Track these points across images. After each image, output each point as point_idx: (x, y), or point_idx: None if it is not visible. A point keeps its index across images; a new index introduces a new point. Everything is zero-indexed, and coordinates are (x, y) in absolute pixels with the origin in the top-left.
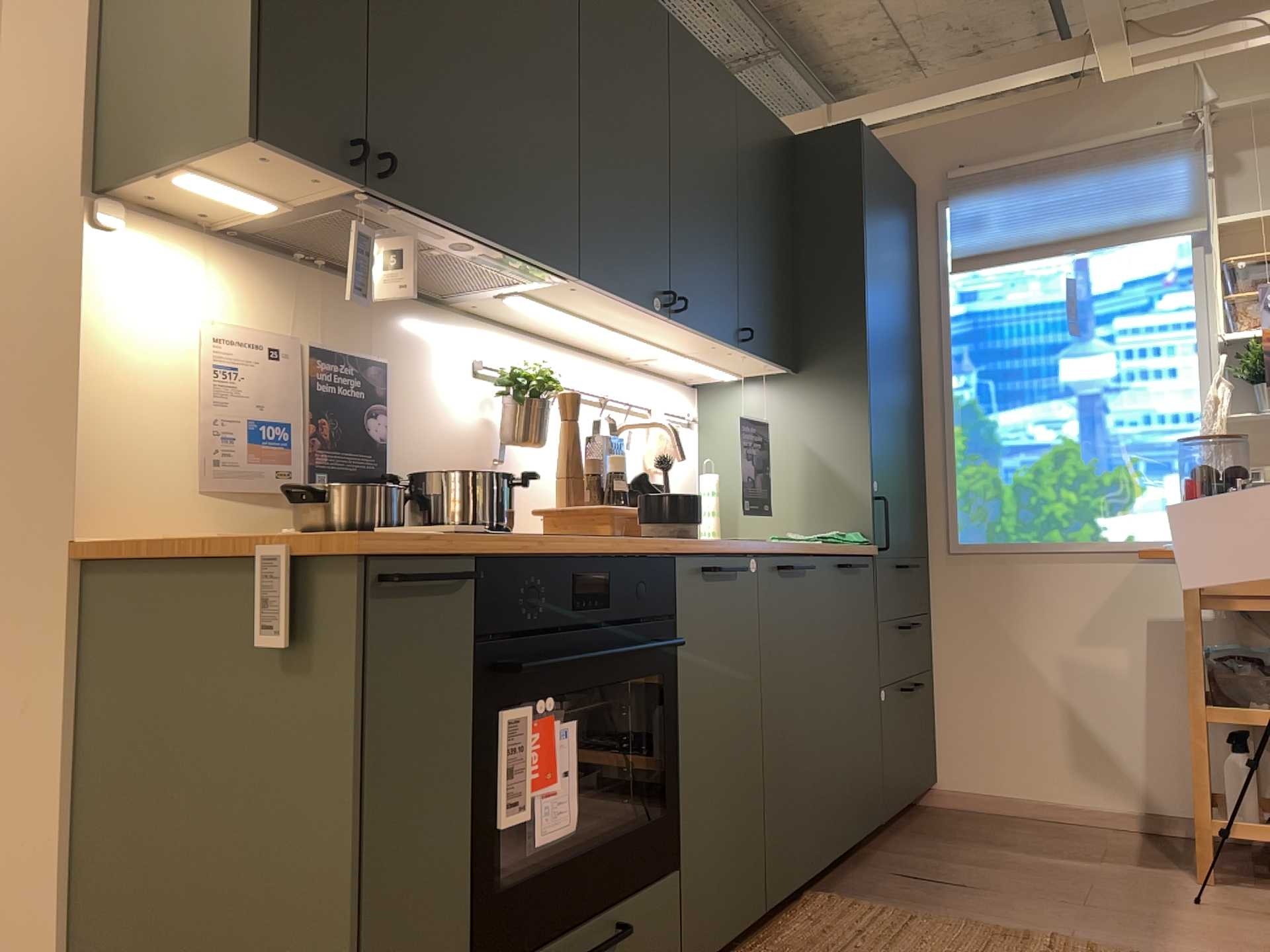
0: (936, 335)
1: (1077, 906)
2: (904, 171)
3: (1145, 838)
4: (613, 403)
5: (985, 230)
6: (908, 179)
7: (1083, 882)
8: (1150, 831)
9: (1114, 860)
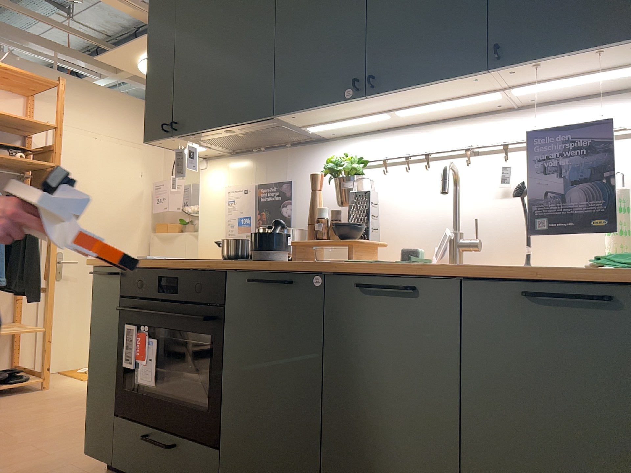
0: None
1: None
2: None
3: None
4: (488, 149)
5: None
6: None
7: None
8: None
9: None
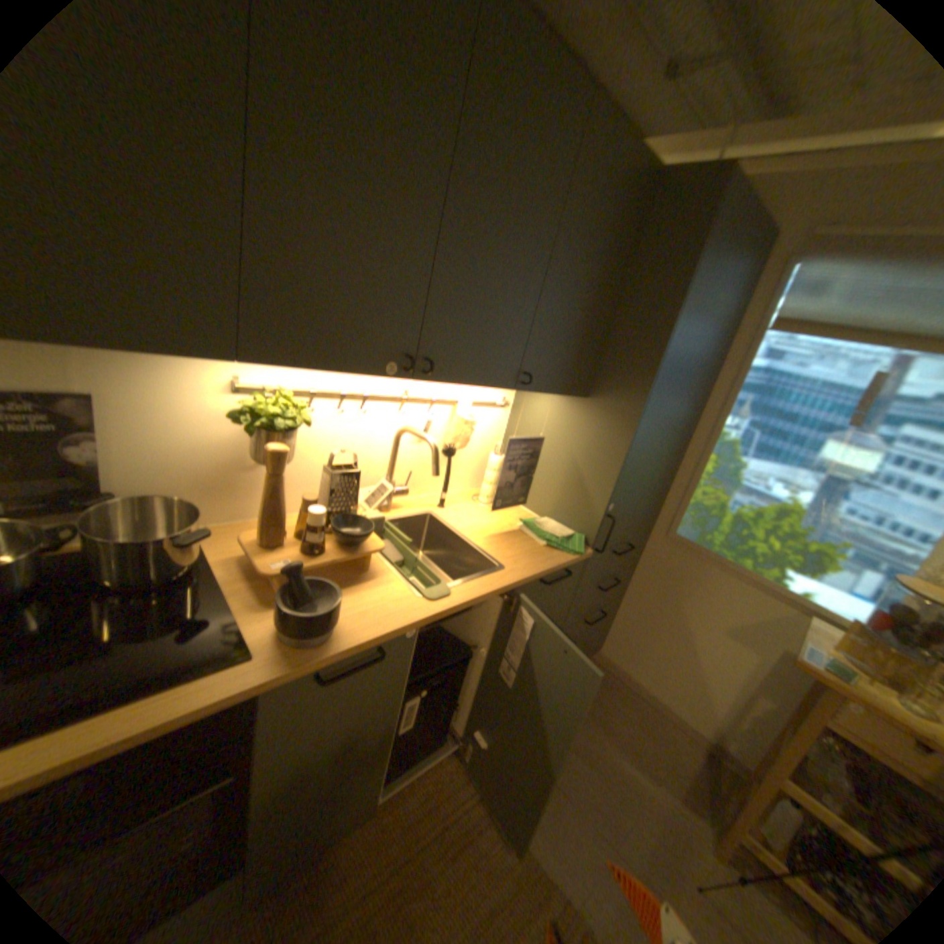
0: (733, 377)
1: (611, 853)
2: (777, 213)
3: (707, 764)
4: (417, 399)
5: (826, 297)
6: (777, 222)
7: (634, 815)
8: (714, 758)
9: (670, 790)
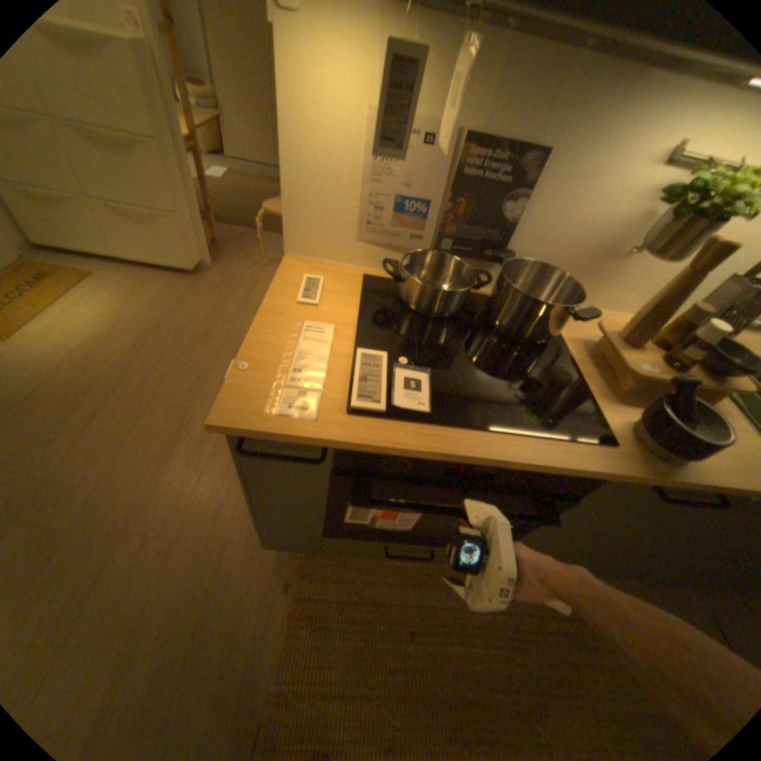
0: None
1: None
2: None
3: None
4: None
5: None
6: None
7: None
8: None
9: None
